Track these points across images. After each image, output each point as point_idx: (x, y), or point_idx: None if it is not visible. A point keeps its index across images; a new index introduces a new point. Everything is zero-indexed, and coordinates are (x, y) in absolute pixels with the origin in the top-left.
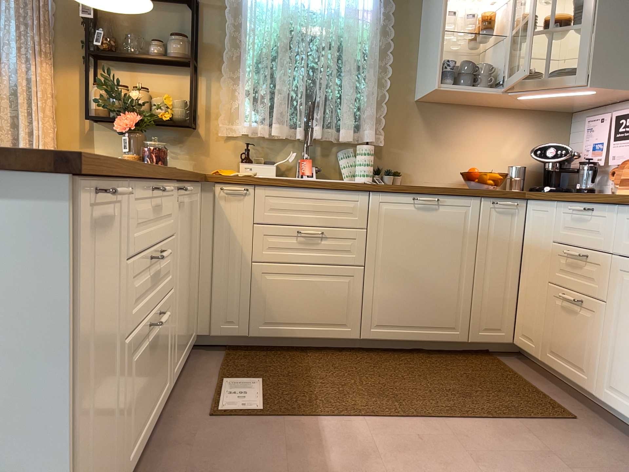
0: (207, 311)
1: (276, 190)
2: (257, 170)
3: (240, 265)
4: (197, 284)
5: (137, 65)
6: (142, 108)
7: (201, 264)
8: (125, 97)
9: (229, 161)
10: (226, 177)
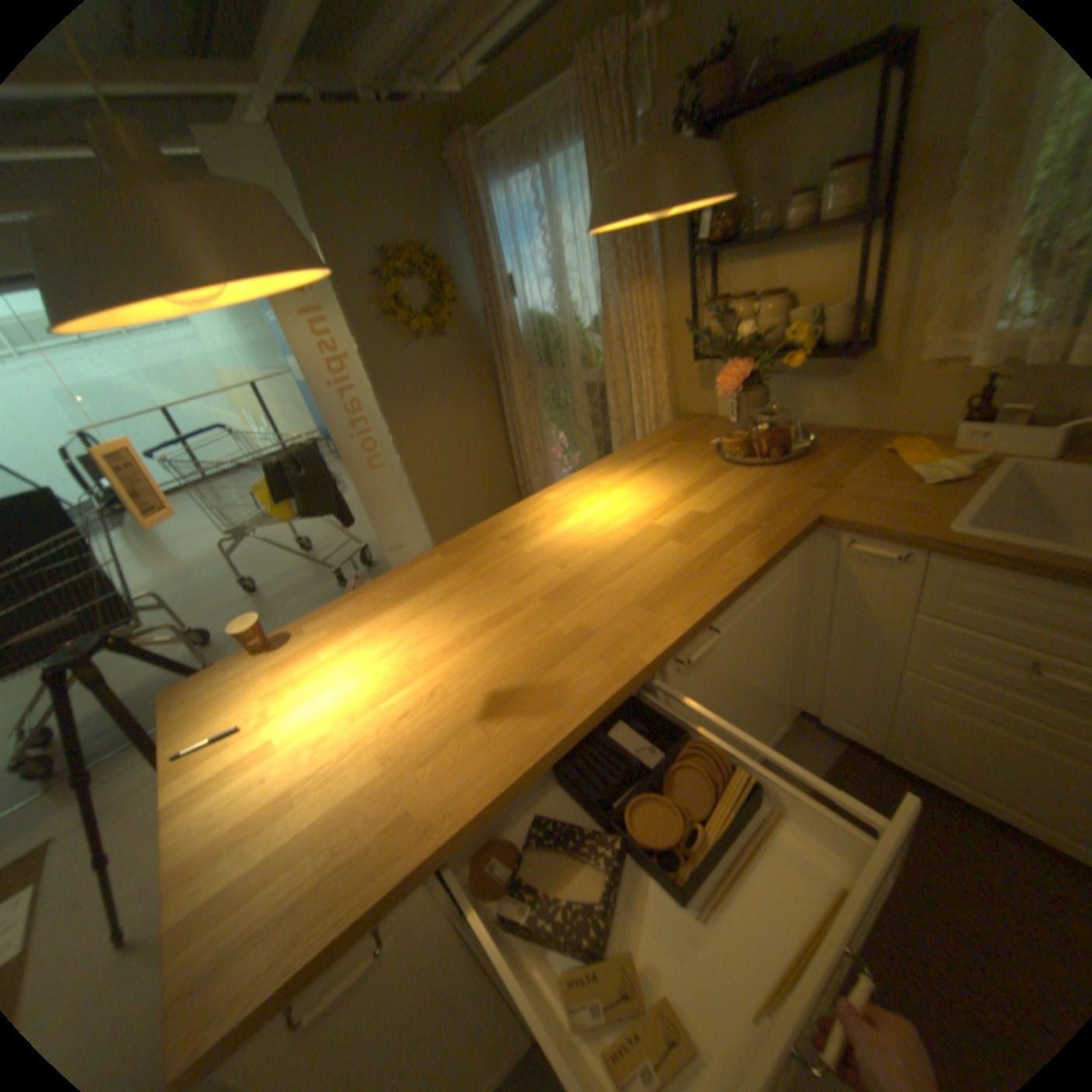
0: (820, 693)
1: (992, 571)
2: (1003, 439)
3: (883, 665)
4: (802, 659)
5: (770, 241)
6: (759, 344)
7: (814, 634)
8: (731, 331)
9: (940, 406)
10: (865, 527)
